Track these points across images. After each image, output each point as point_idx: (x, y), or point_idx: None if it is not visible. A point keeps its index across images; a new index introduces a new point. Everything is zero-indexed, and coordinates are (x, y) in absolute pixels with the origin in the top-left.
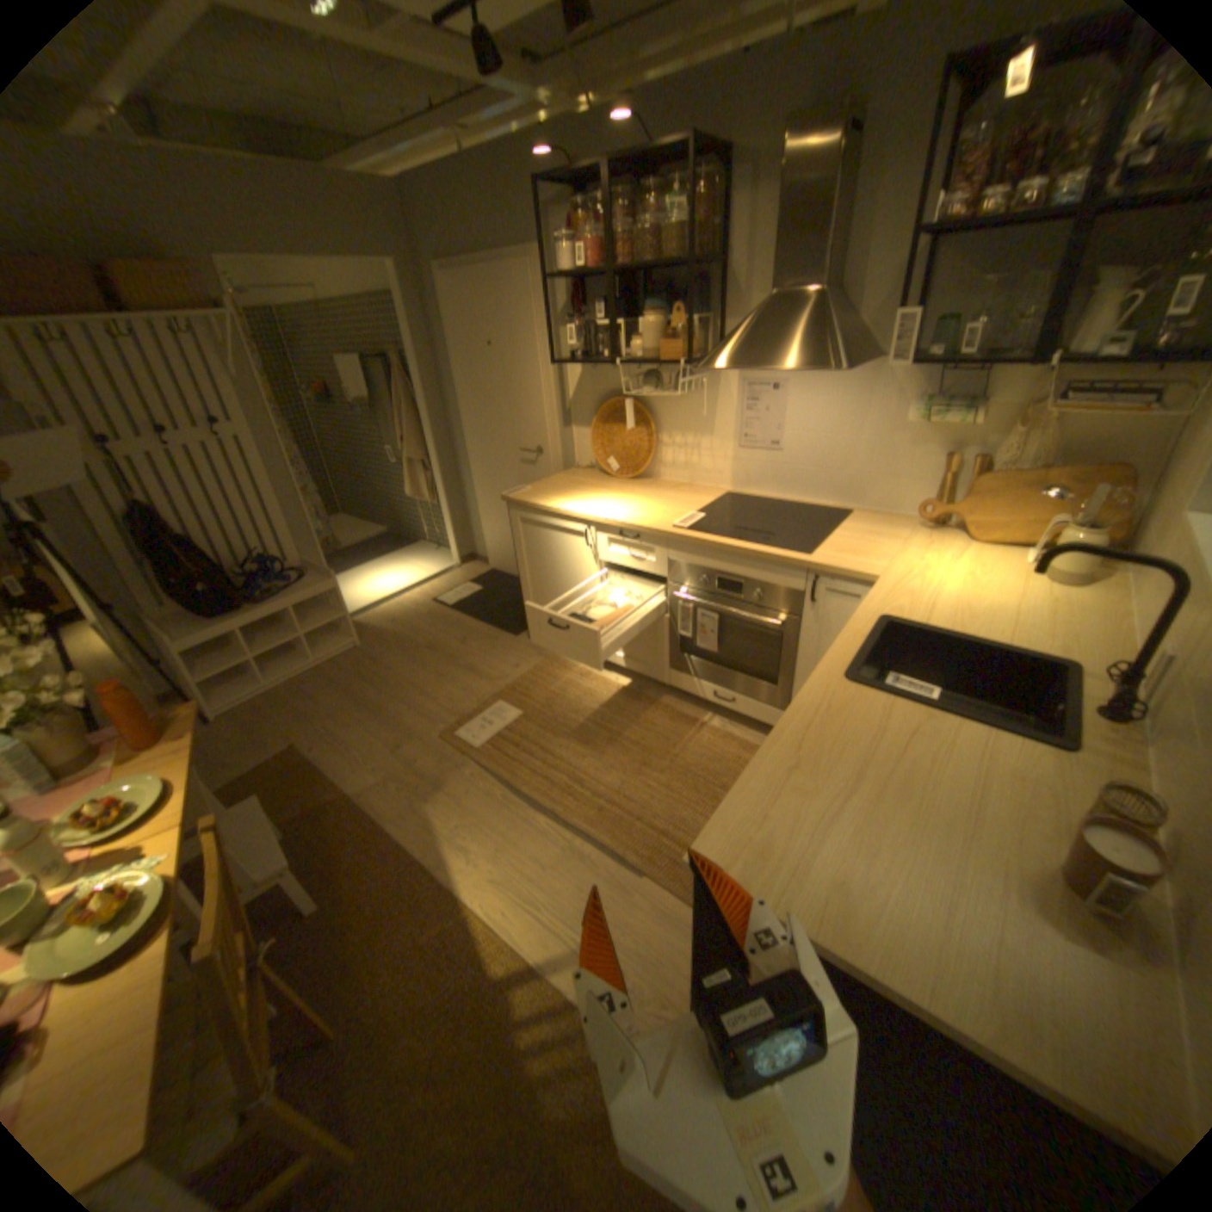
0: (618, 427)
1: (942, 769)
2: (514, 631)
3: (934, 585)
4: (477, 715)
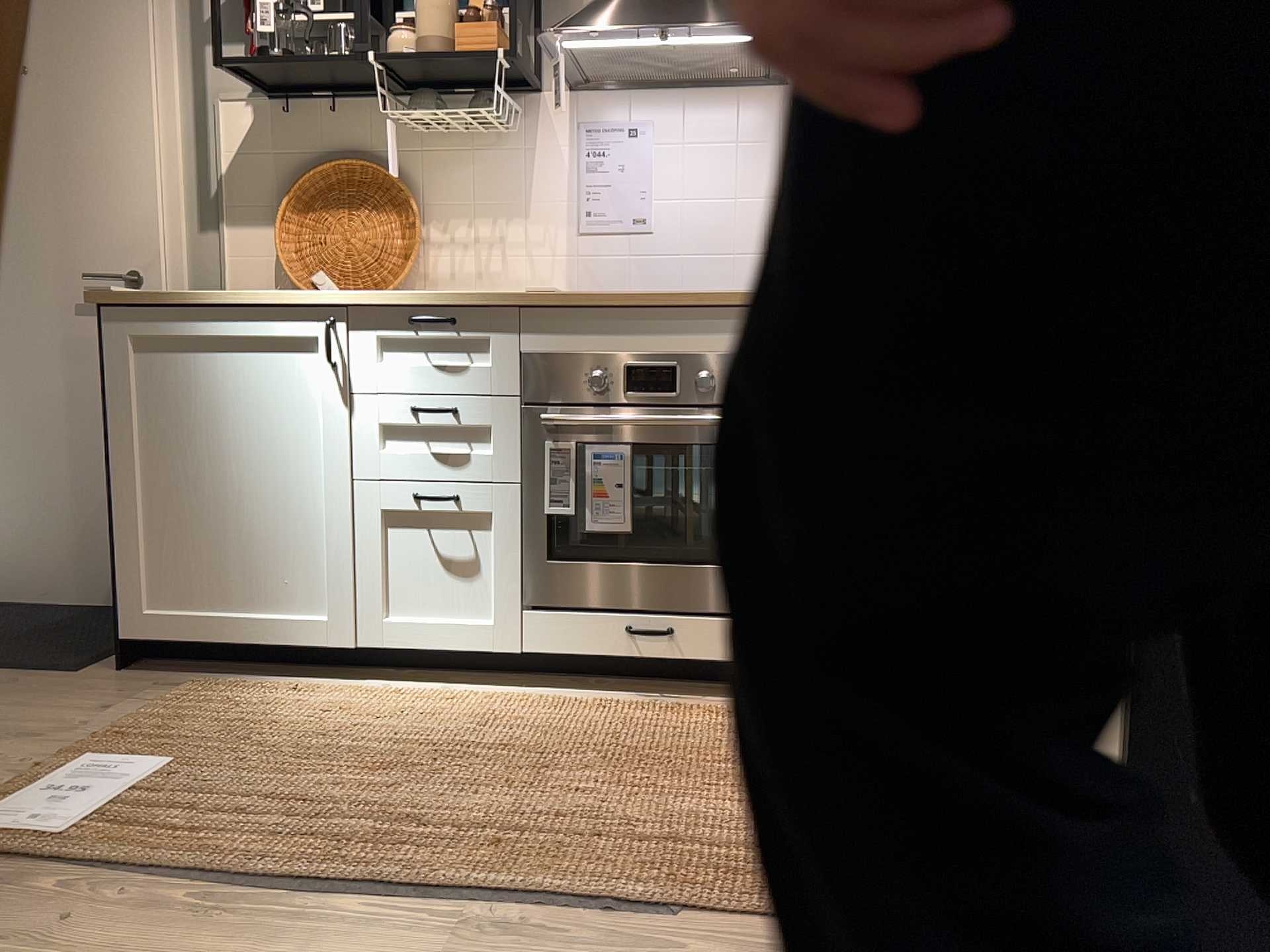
0: (339, 214)
1: None
2: (67, 665)
3: None
4: (28, 791)
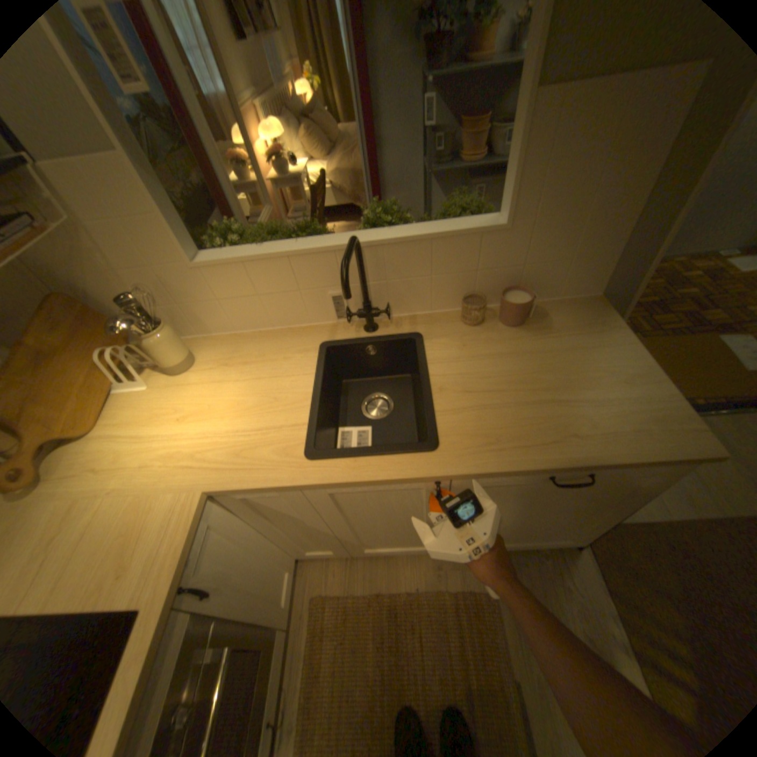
0: None
1: (484, 373)
2: None
3: (209, 439)
4: None
